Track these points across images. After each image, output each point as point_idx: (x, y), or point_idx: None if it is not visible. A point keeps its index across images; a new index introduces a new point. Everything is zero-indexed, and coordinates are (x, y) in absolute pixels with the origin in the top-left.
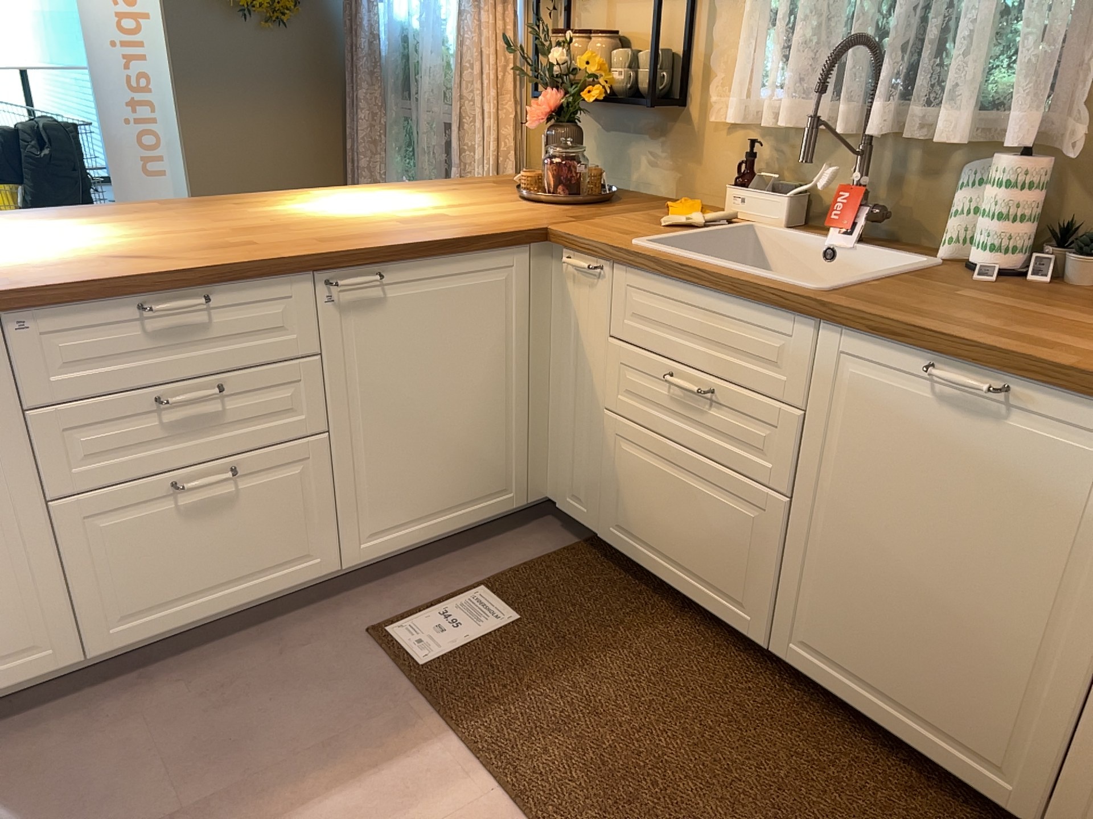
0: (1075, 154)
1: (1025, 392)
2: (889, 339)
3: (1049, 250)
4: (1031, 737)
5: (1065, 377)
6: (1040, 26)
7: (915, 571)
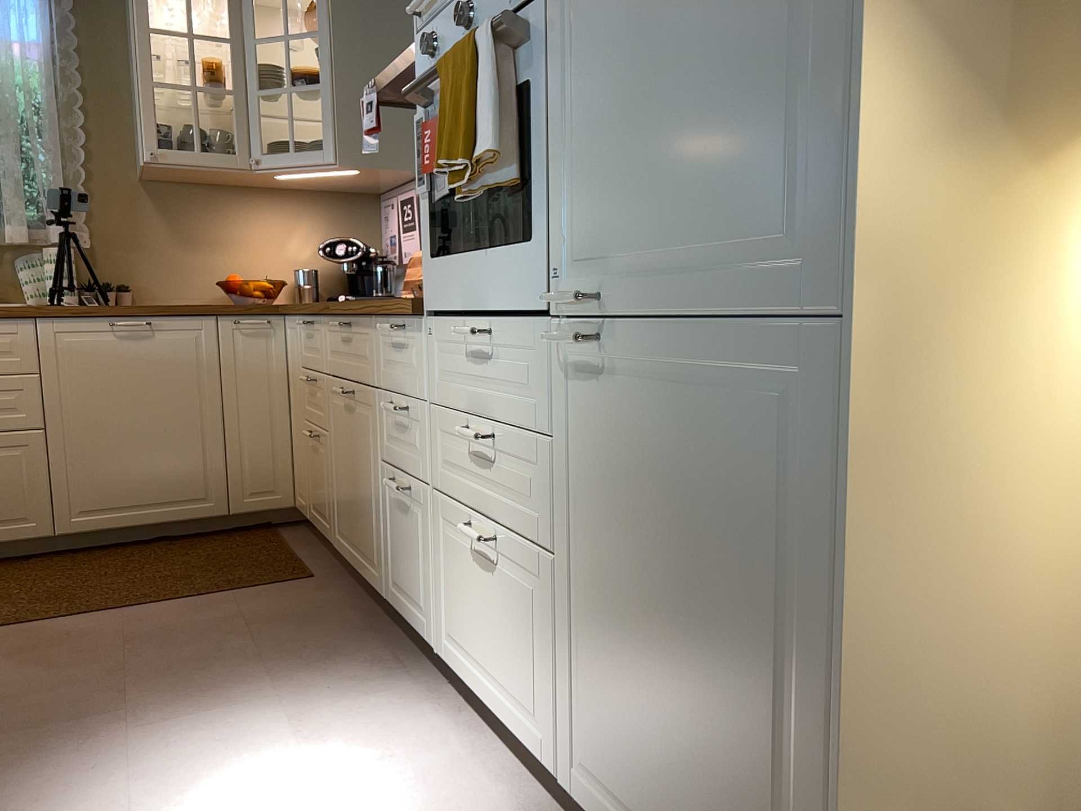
0: (86, 244)
1: (156, 321)
2: (85, 315)
3: (82, 296)
4: (210, 472)
5: (172, 309)
6: (46, 185)
7: (134, 428)
